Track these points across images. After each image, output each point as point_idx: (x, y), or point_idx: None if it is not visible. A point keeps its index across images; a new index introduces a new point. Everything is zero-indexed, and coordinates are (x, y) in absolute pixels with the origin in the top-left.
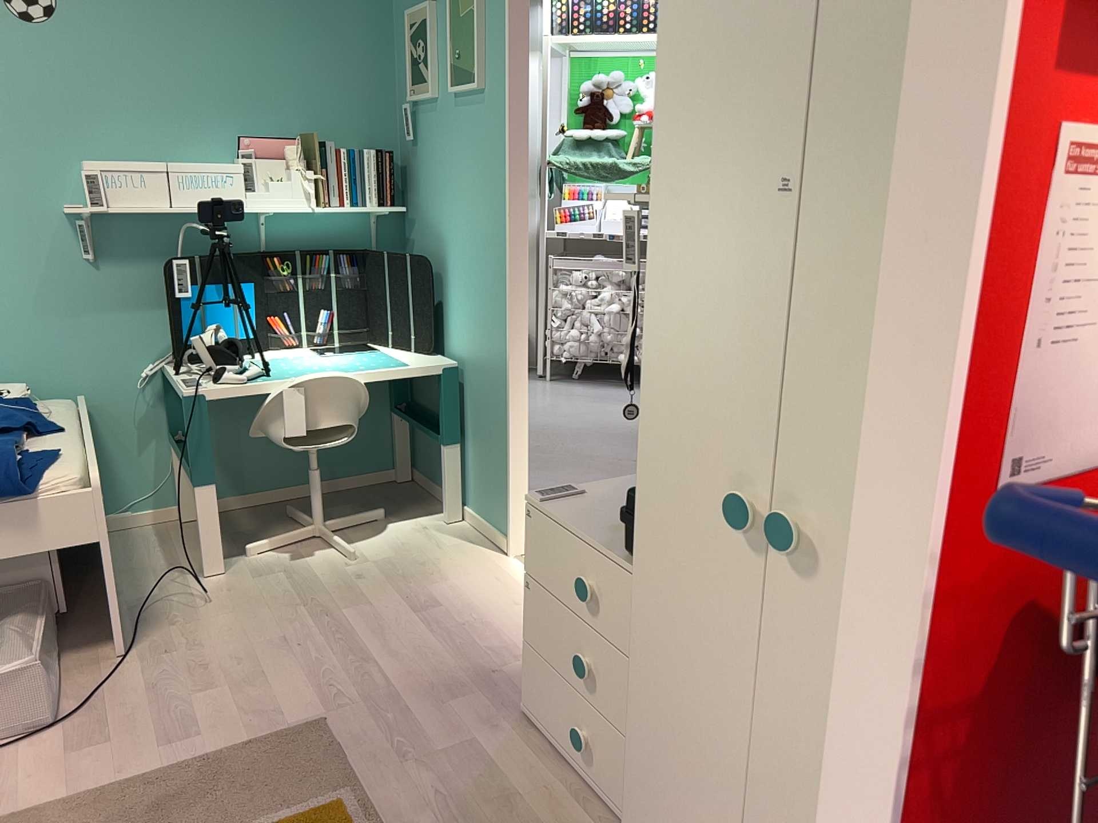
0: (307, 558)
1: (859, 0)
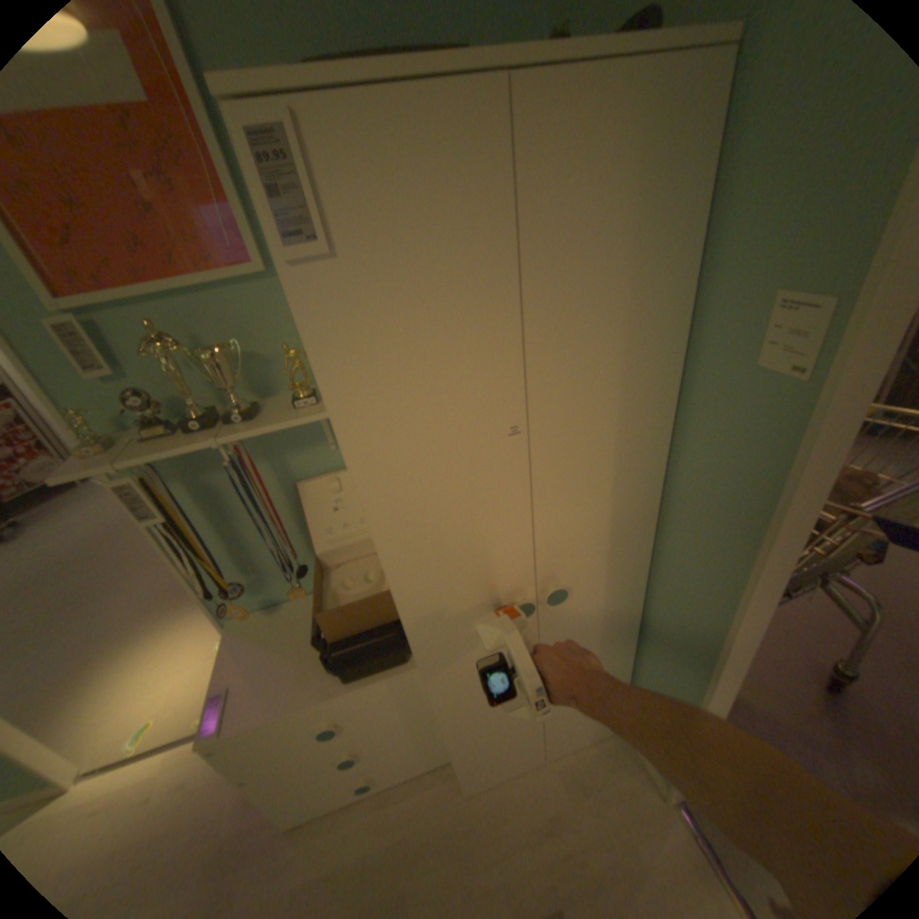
0: None
1: (561, 303)
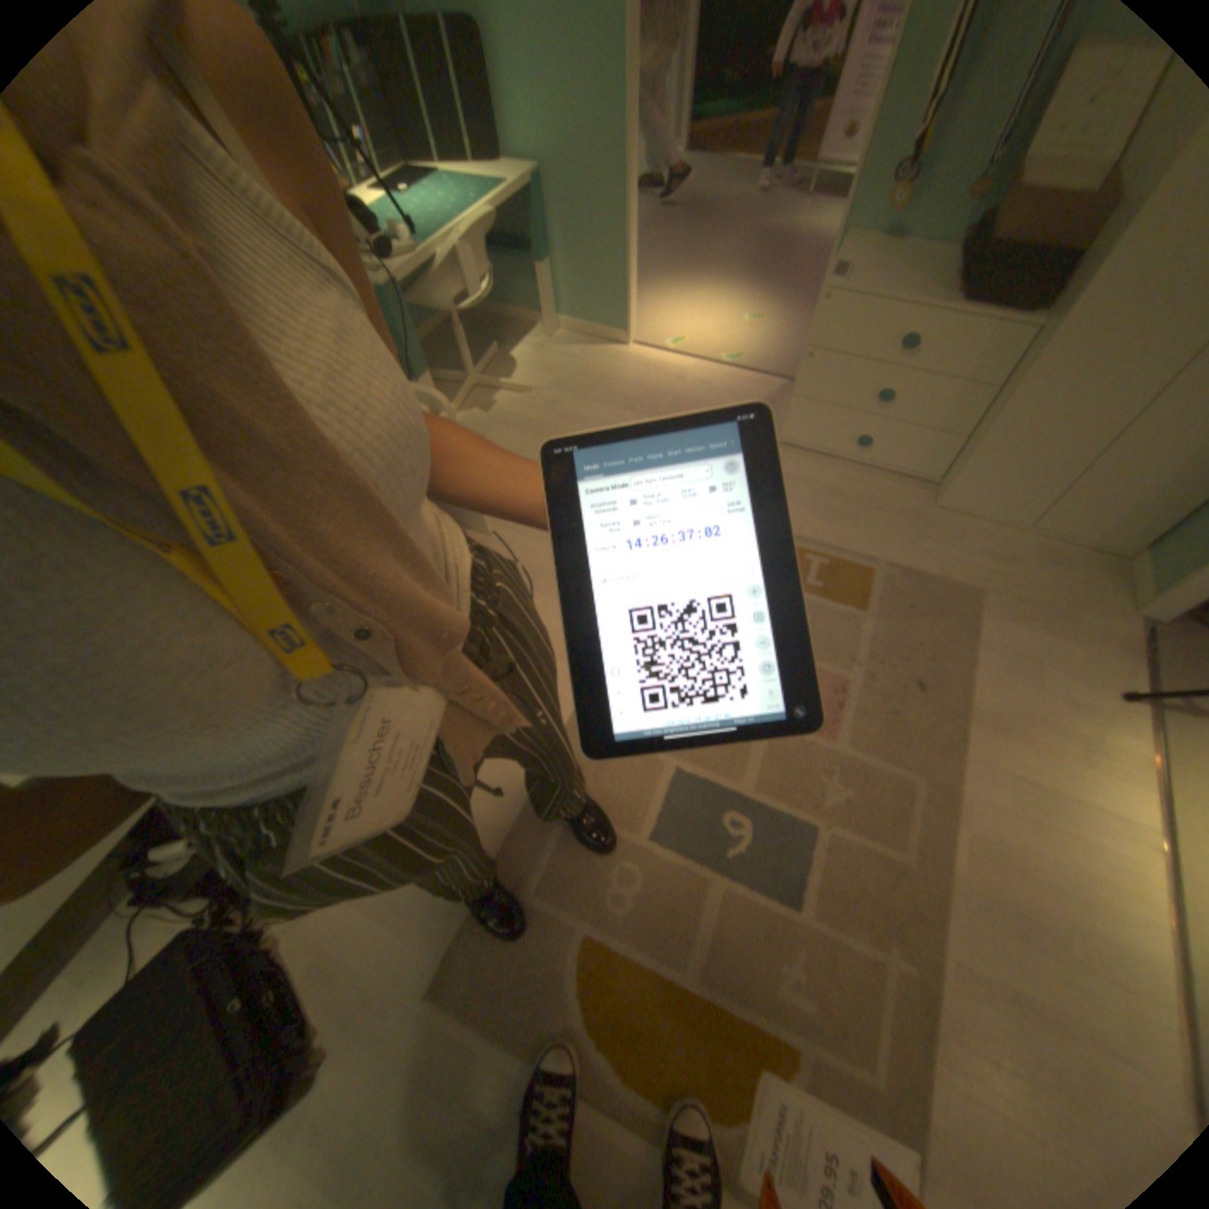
0: (493, 406)
1: None
